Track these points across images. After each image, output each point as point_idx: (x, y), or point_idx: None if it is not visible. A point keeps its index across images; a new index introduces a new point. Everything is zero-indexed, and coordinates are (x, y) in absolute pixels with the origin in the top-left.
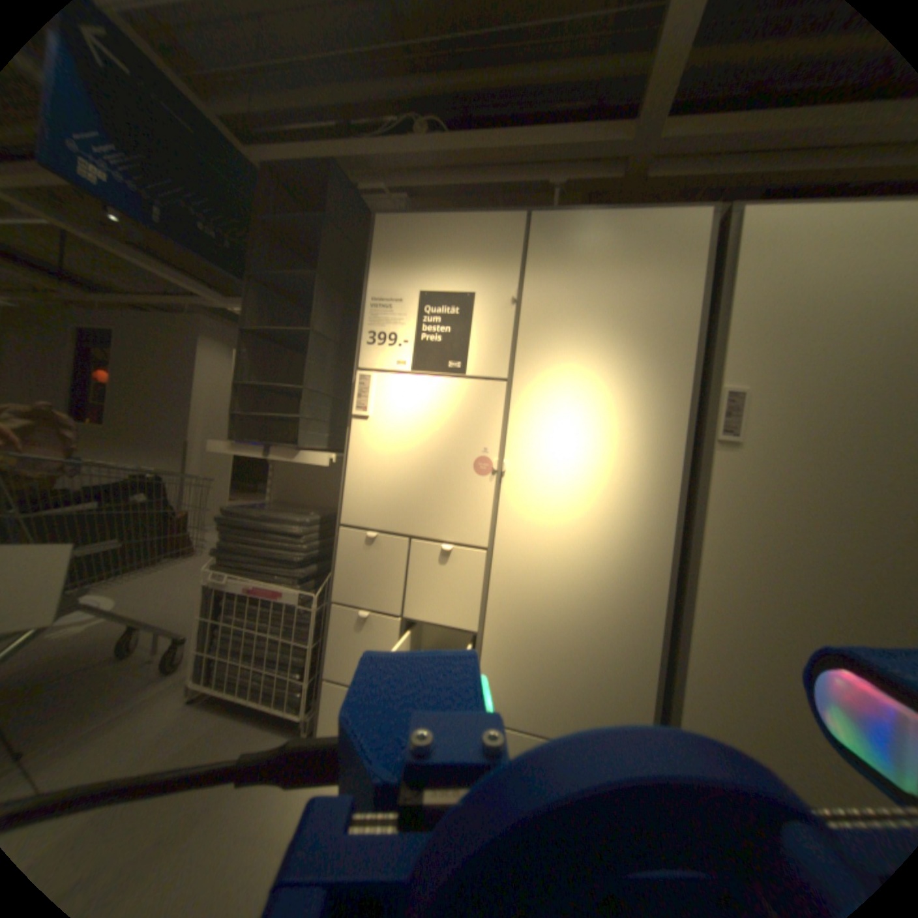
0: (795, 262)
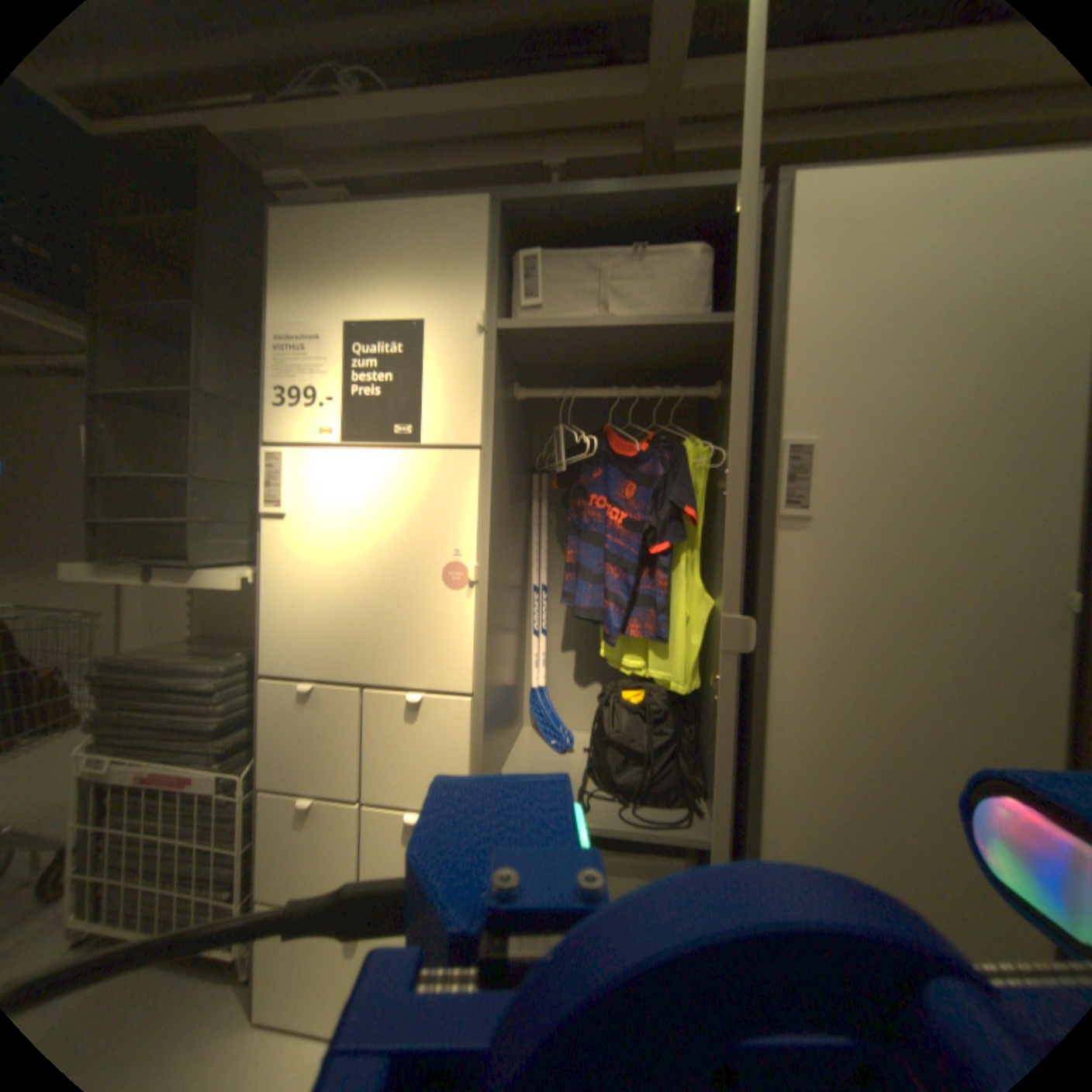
0: (870, 251)
